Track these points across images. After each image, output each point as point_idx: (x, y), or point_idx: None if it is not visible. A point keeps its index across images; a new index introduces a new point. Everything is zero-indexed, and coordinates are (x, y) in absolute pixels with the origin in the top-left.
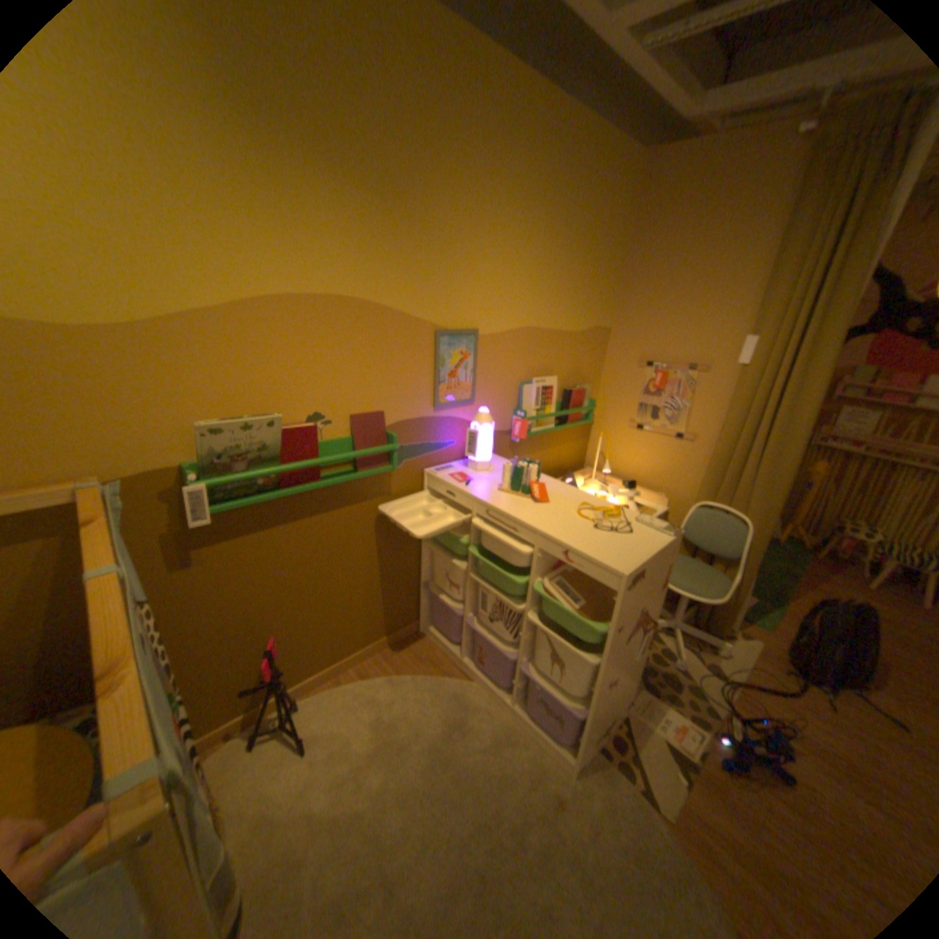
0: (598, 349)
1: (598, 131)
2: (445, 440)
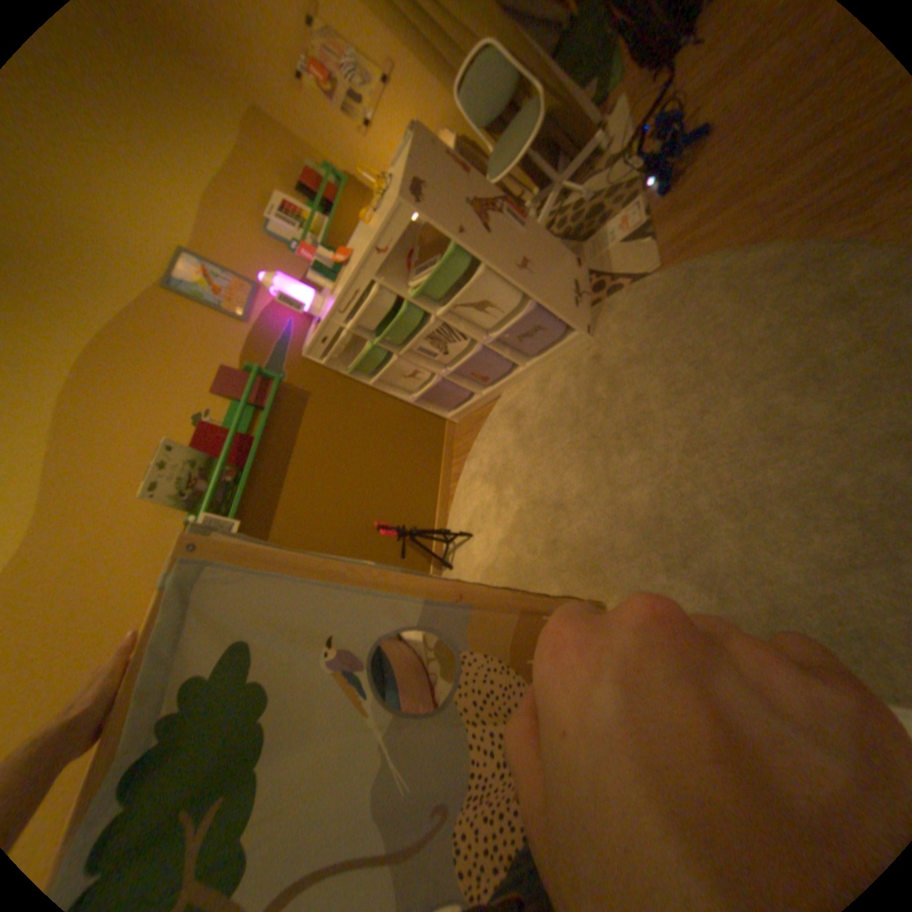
0: (269, 129)
1: None
2: (283, 326)
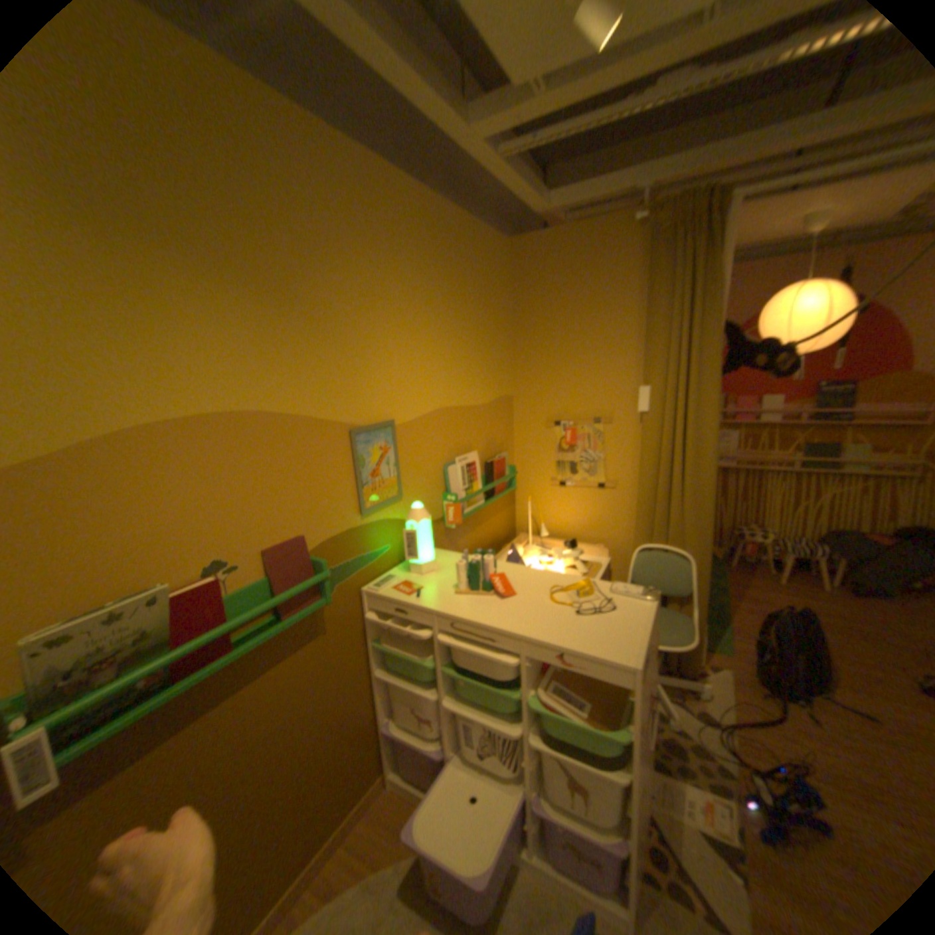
0: (507, 417)
1: (469, 224)
2: (380, 547)
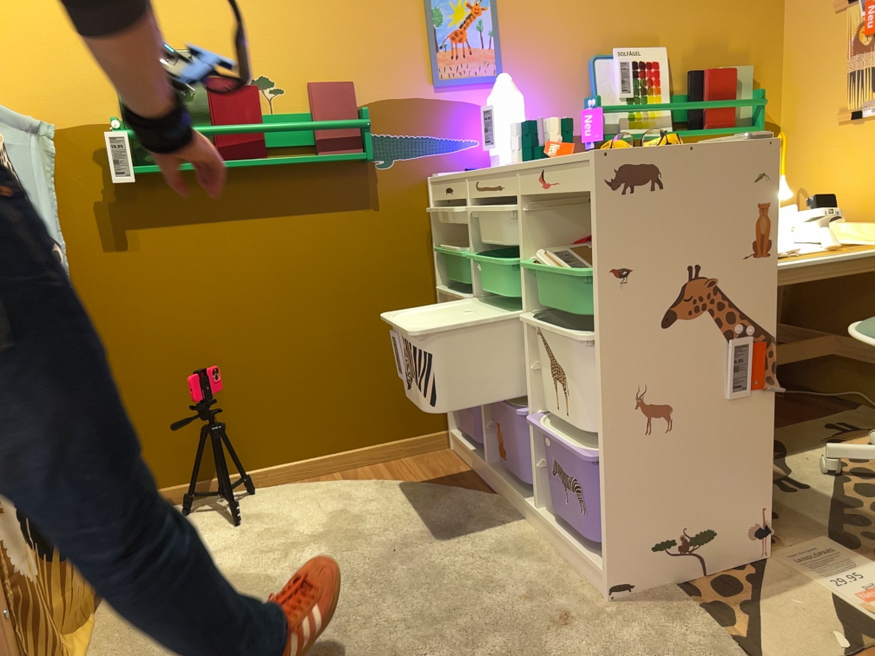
0: (761, 7)
1: None
2: (460, 137)
